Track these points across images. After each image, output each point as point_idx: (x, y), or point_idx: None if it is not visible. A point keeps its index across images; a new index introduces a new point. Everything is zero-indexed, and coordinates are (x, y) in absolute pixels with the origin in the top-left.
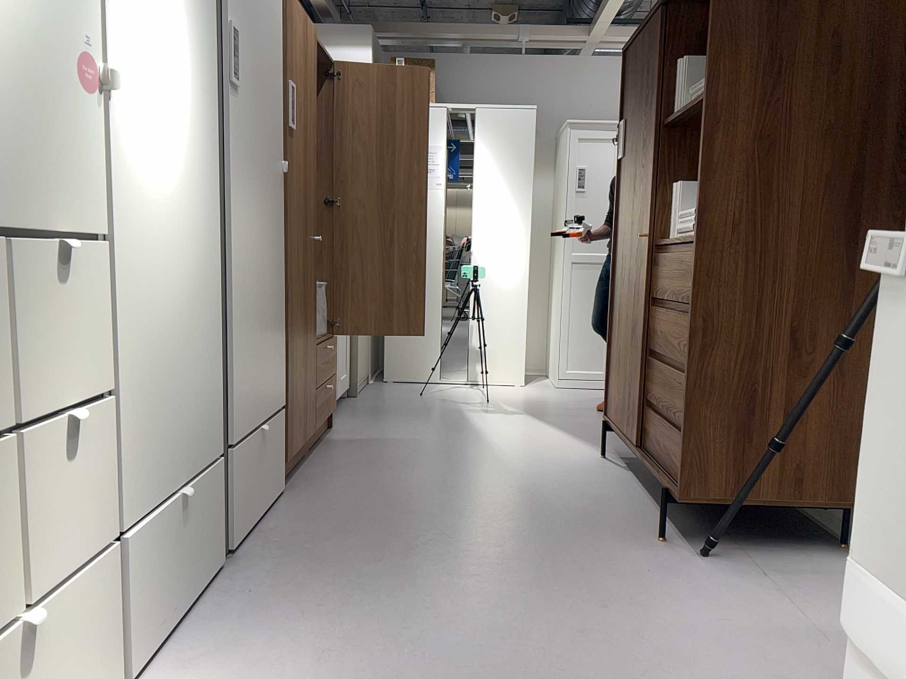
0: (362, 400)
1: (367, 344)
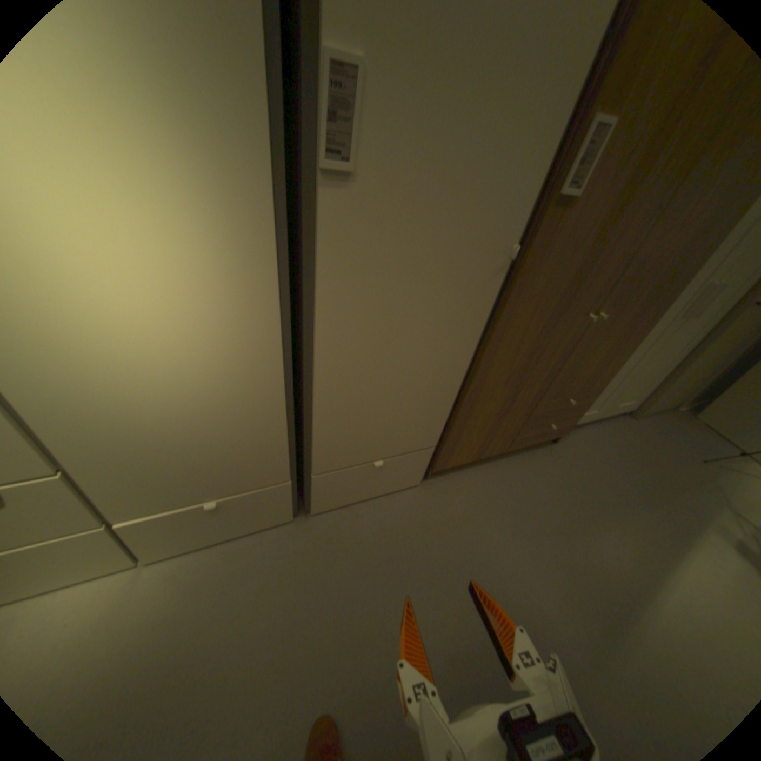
0: (638, 427)
1: (701, 383)
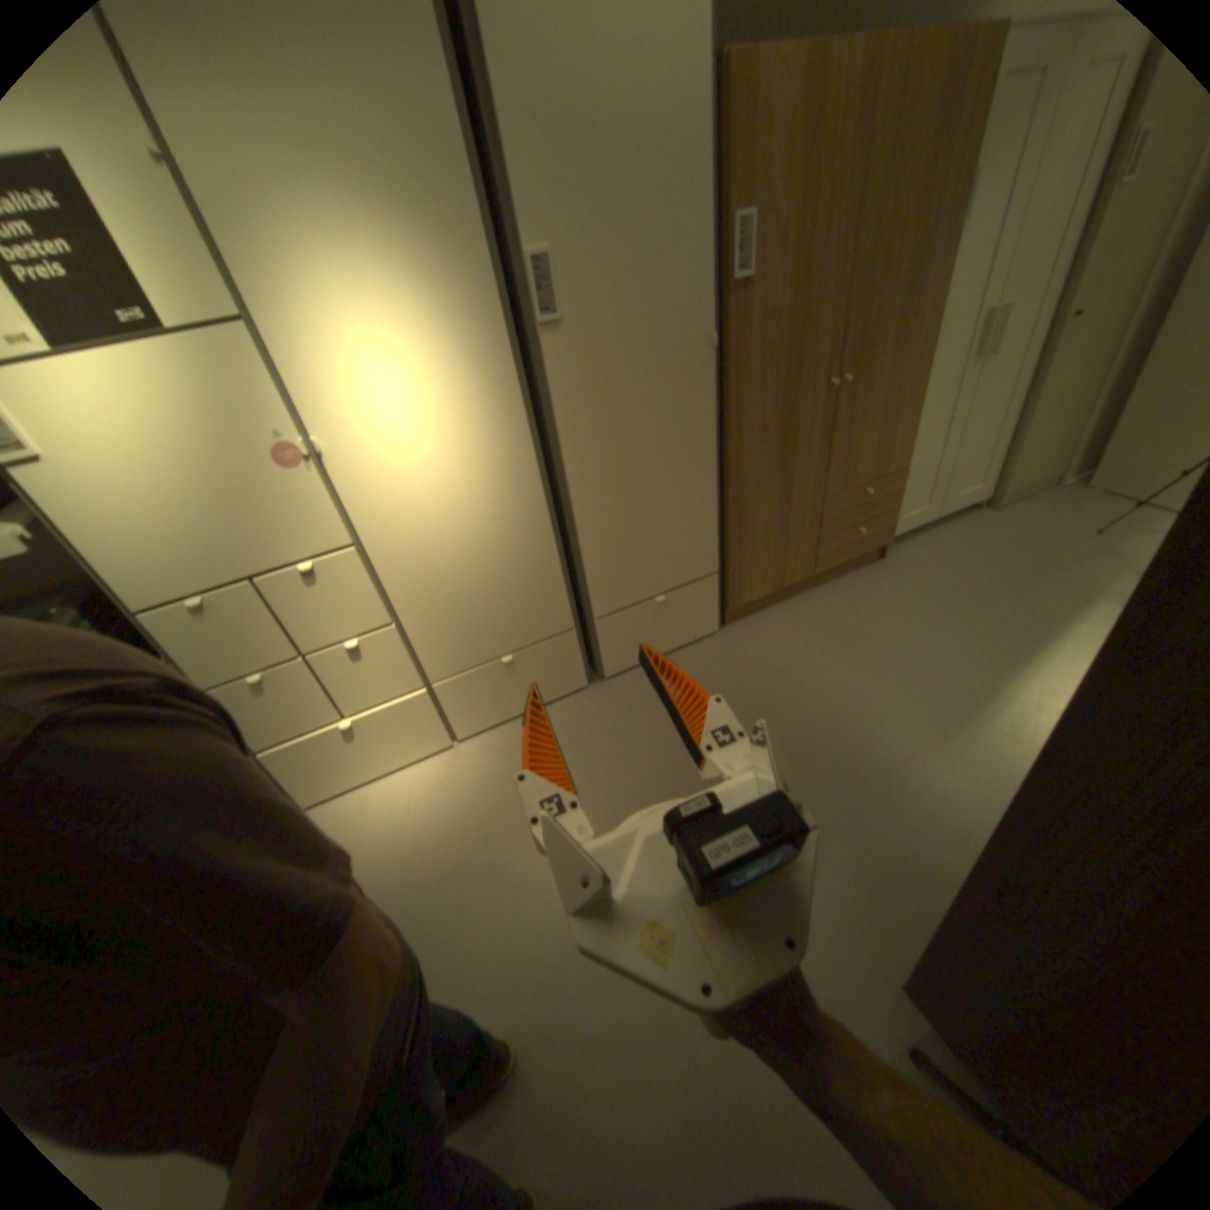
0: (999, 517)
1: (1070, 438)
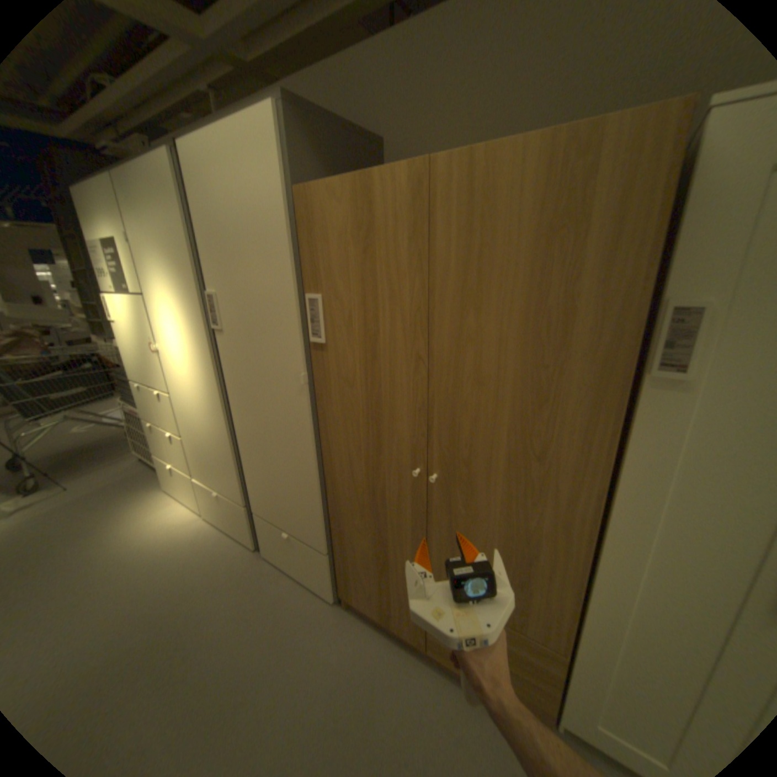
0: None
1: None
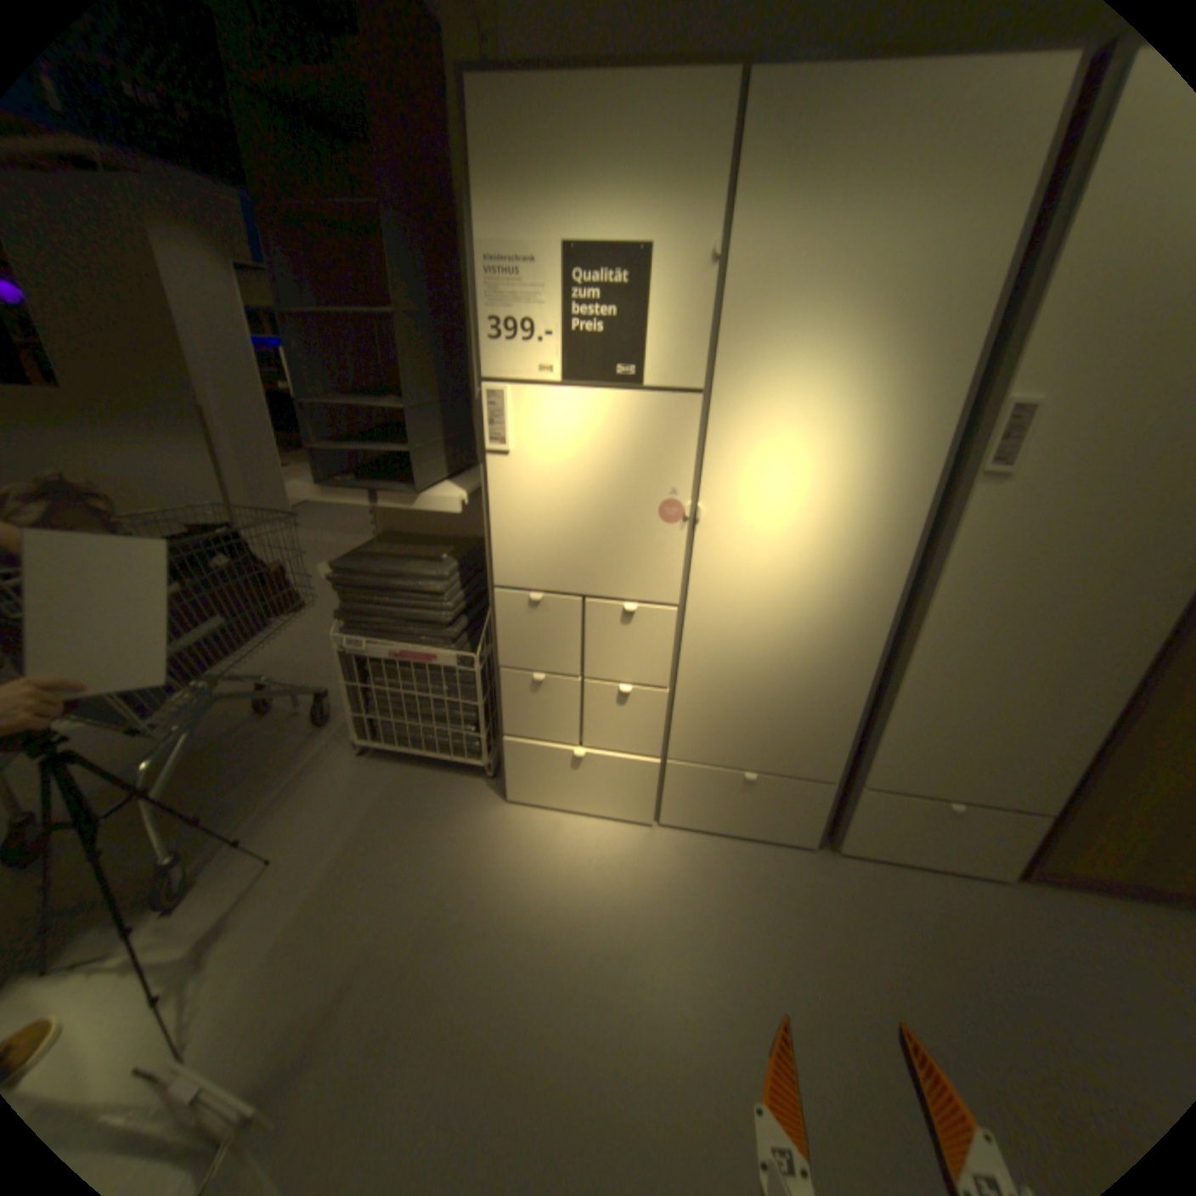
0: None
1: None
